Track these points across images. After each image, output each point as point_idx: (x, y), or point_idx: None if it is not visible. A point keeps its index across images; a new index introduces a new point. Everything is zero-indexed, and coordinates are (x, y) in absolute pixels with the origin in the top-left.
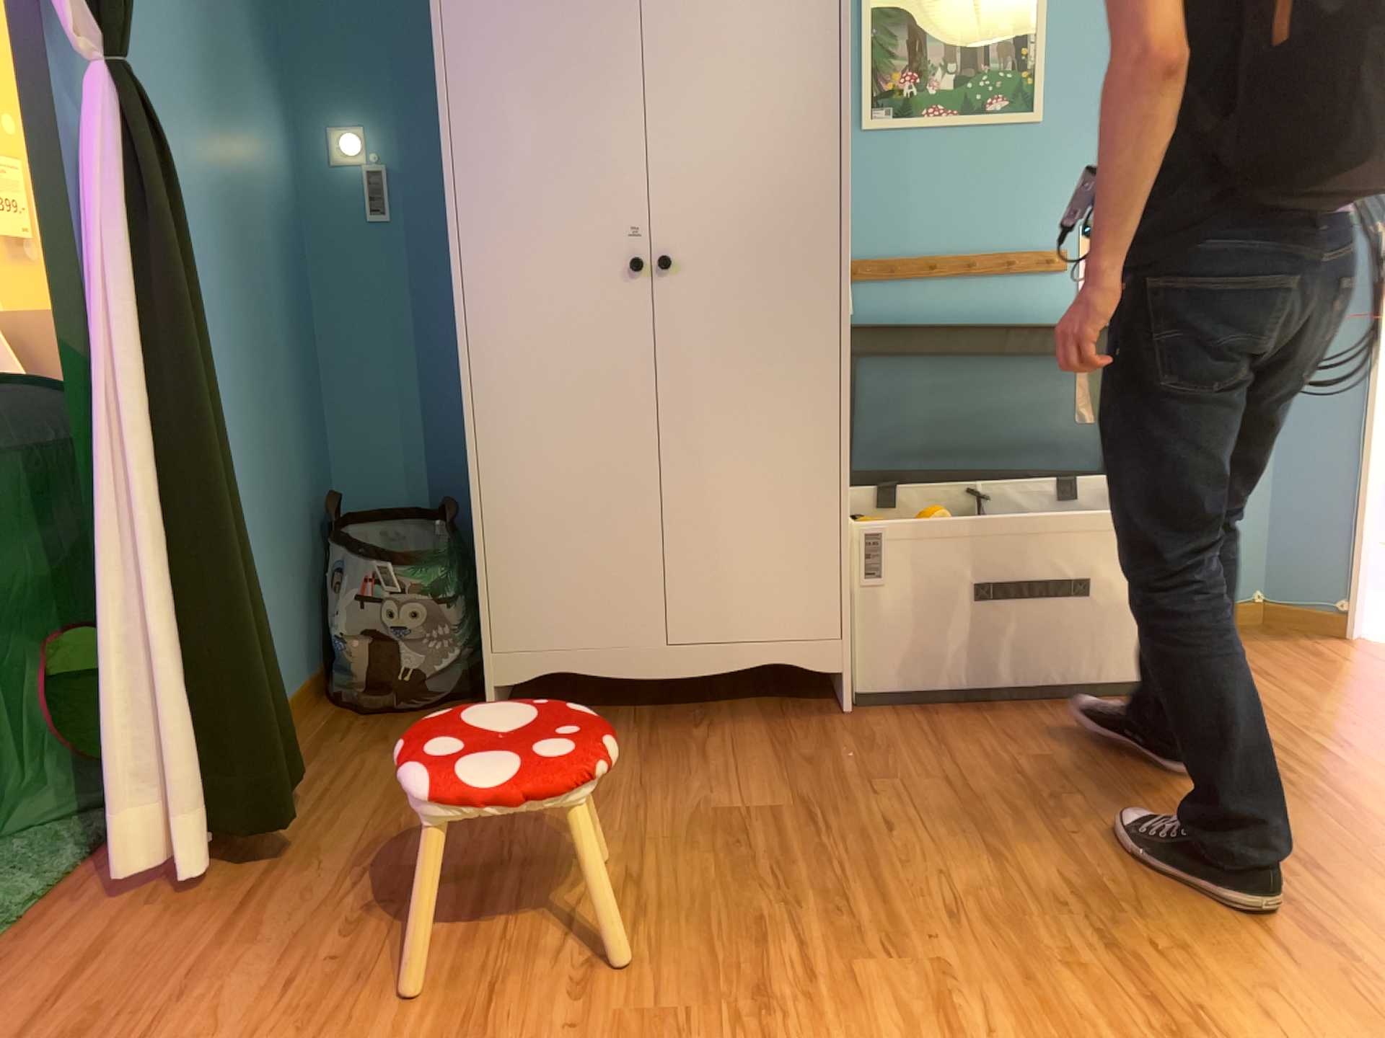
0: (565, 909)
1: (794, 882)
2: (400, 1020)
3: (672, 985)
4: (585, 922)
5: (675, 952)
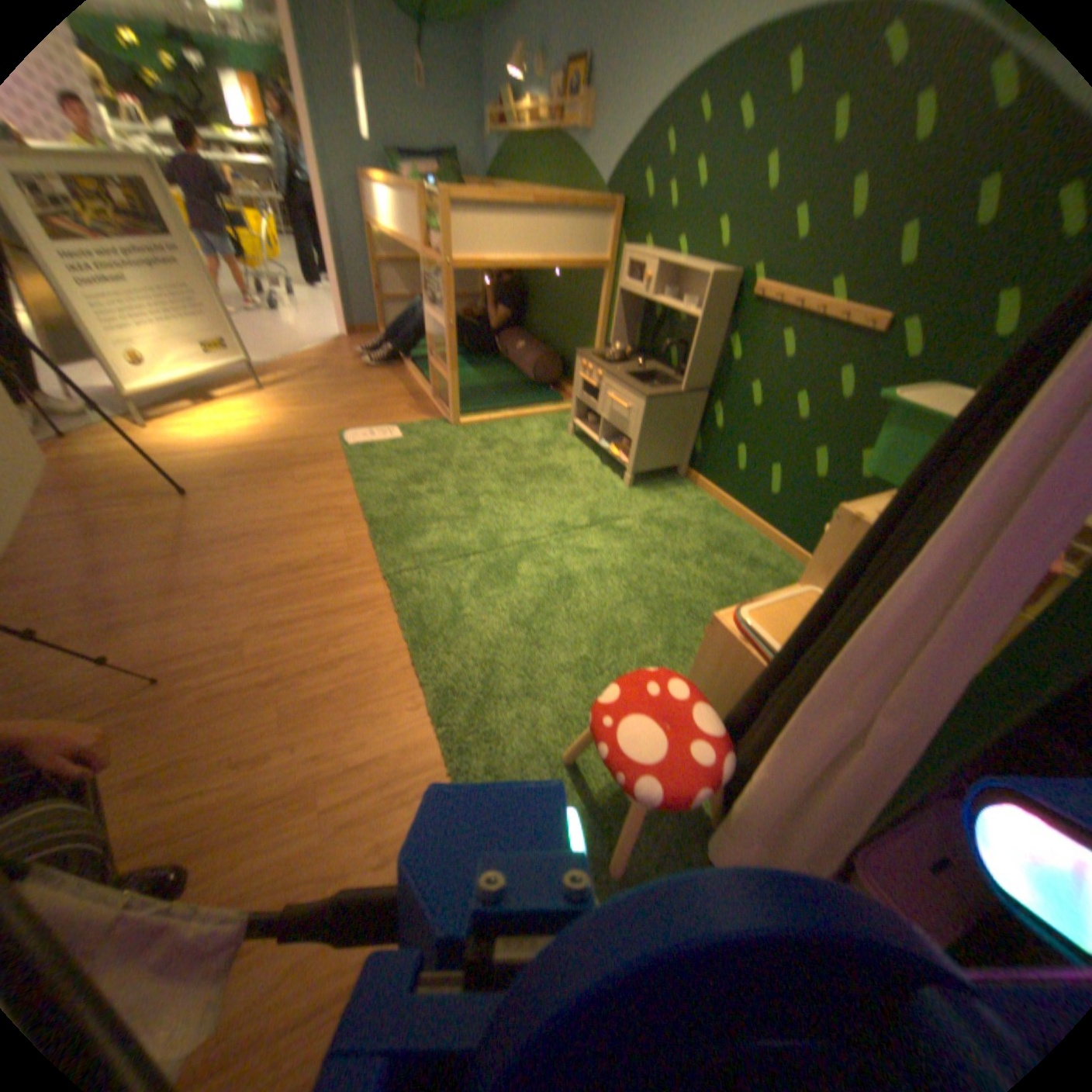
0: (163, 803)
1: (153, 693)
2: (280, 834)
3: (250, 716)
4: (183, 783)
5: (220, 724)
